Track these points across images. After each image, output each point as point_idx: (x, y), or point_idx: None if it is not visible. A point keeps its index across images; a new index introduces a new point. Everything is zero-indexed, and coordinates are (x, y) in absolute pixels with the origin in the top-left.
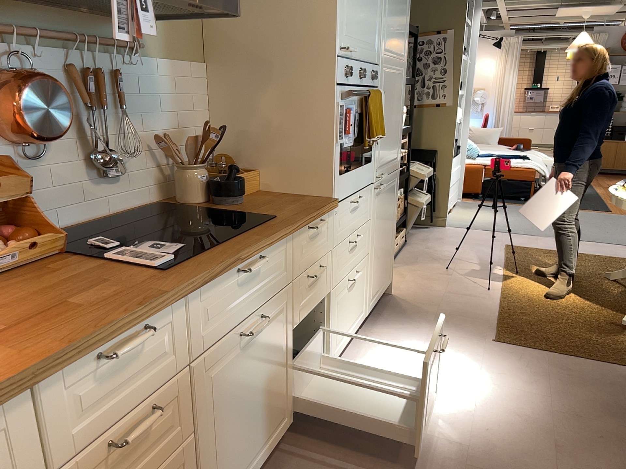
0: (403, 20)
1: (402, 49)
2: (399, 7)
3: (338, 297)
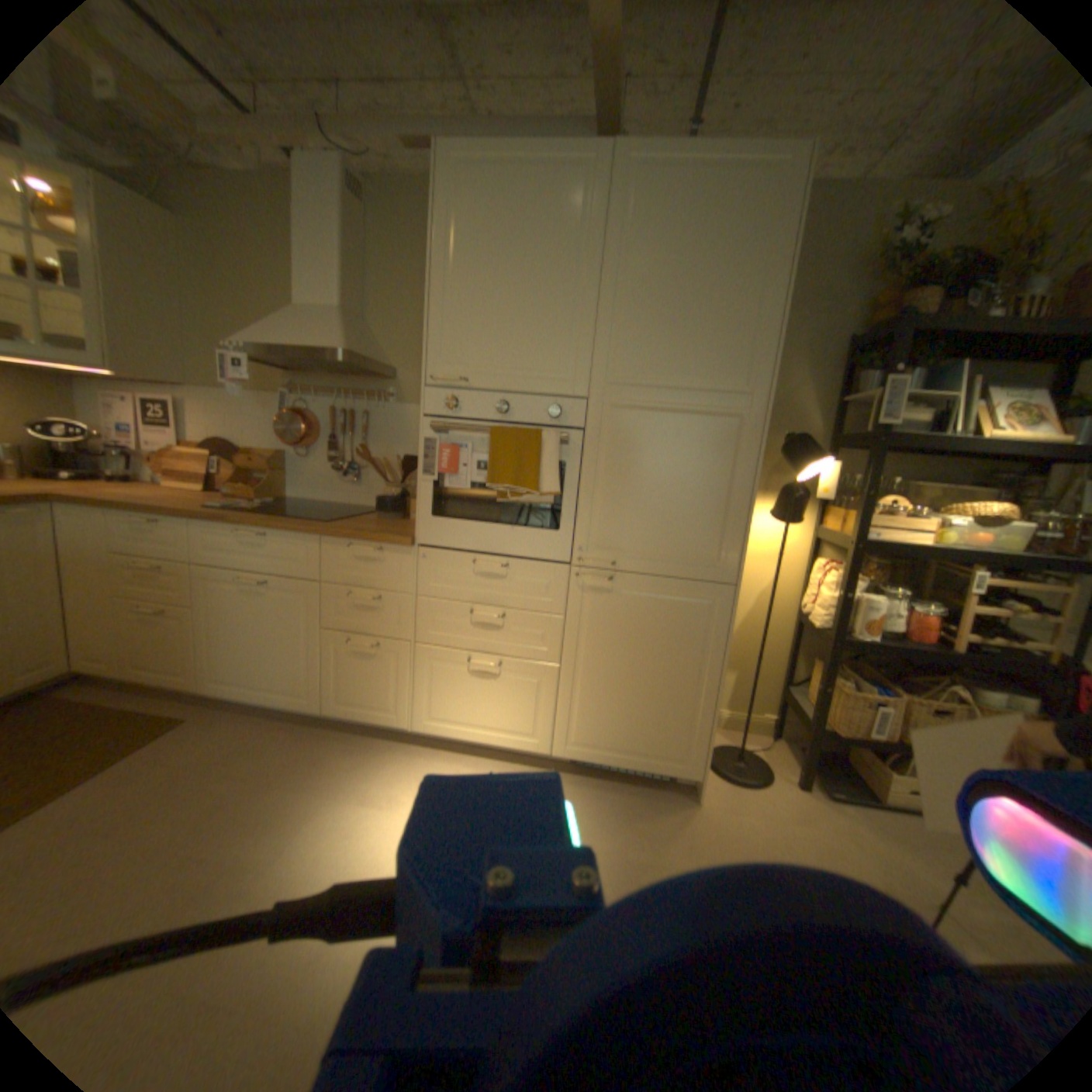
0: (731, 318)
1: (735, 367)
2: (695, 300)
3: (435, 663)
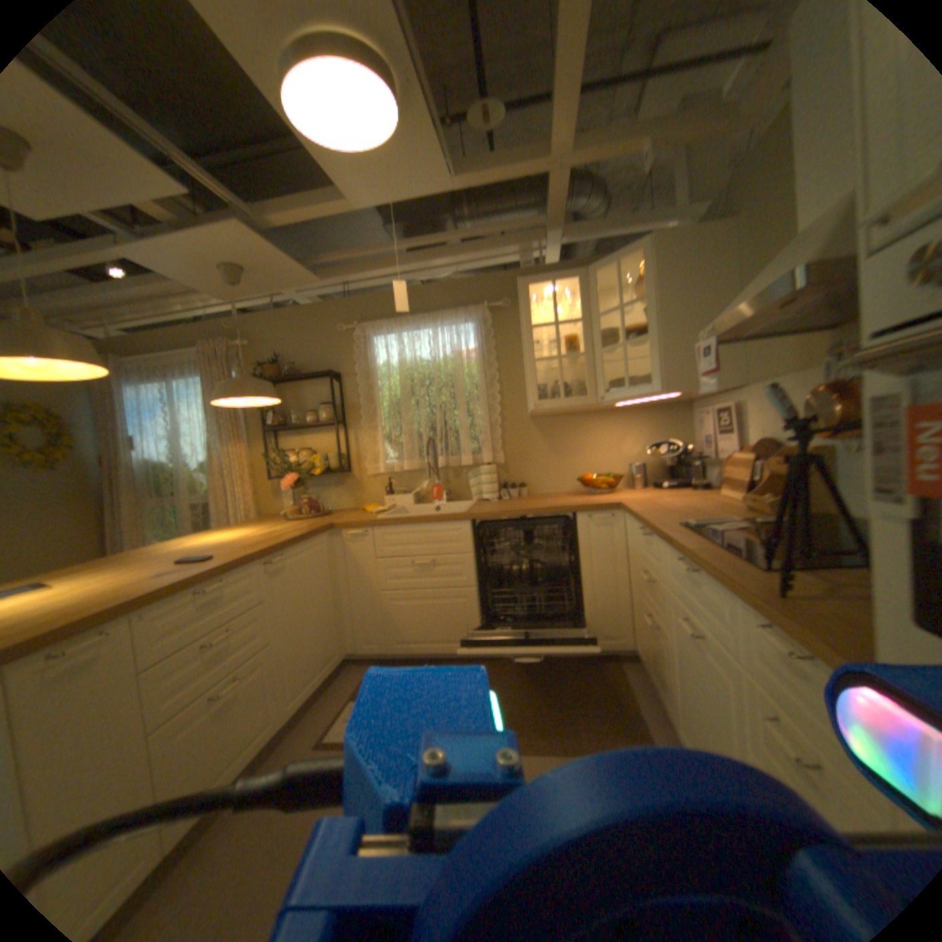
0: None
1: None
2: None
3: None
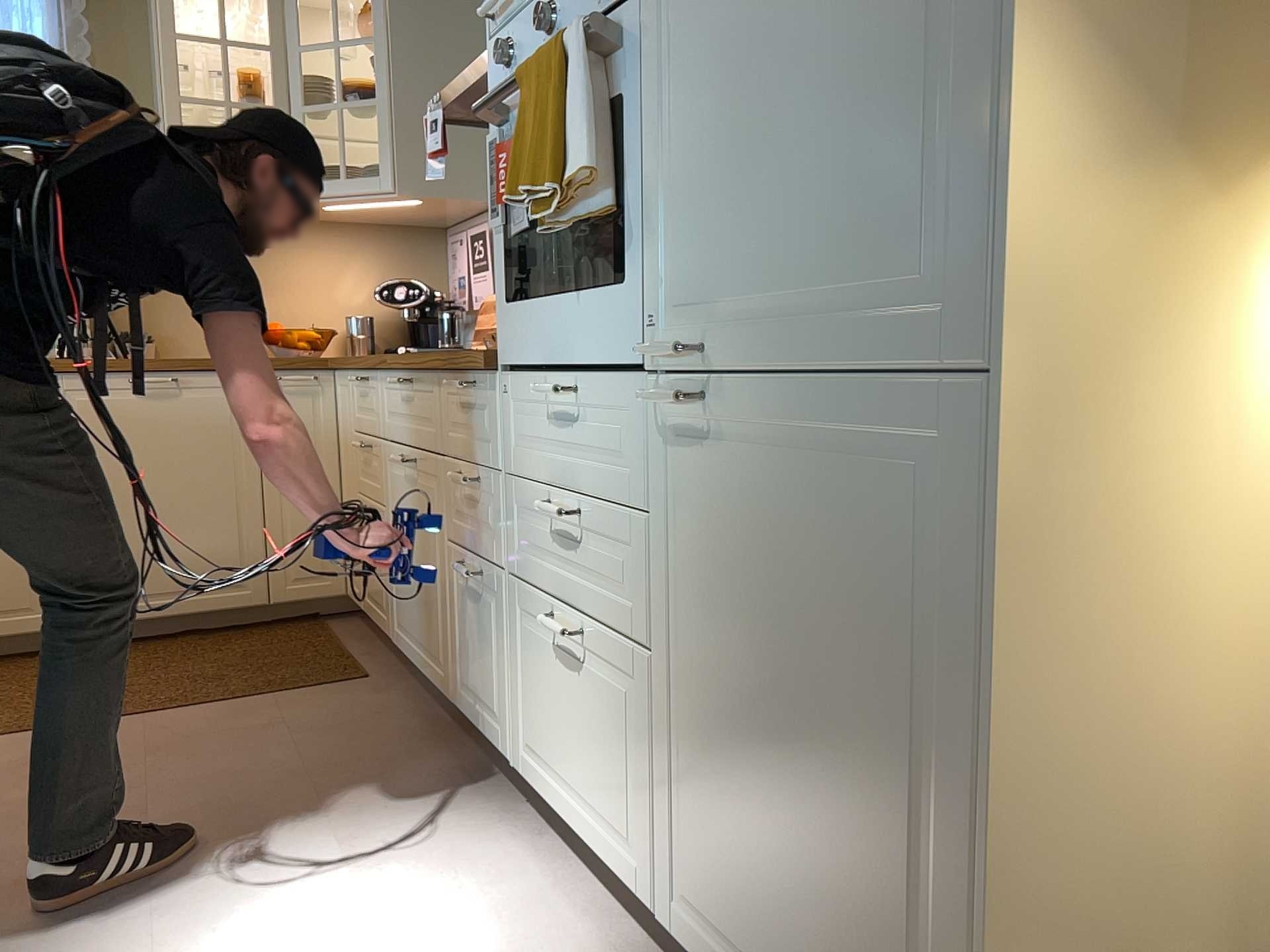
0: None
1: None
2: None
3: (529, 627)
